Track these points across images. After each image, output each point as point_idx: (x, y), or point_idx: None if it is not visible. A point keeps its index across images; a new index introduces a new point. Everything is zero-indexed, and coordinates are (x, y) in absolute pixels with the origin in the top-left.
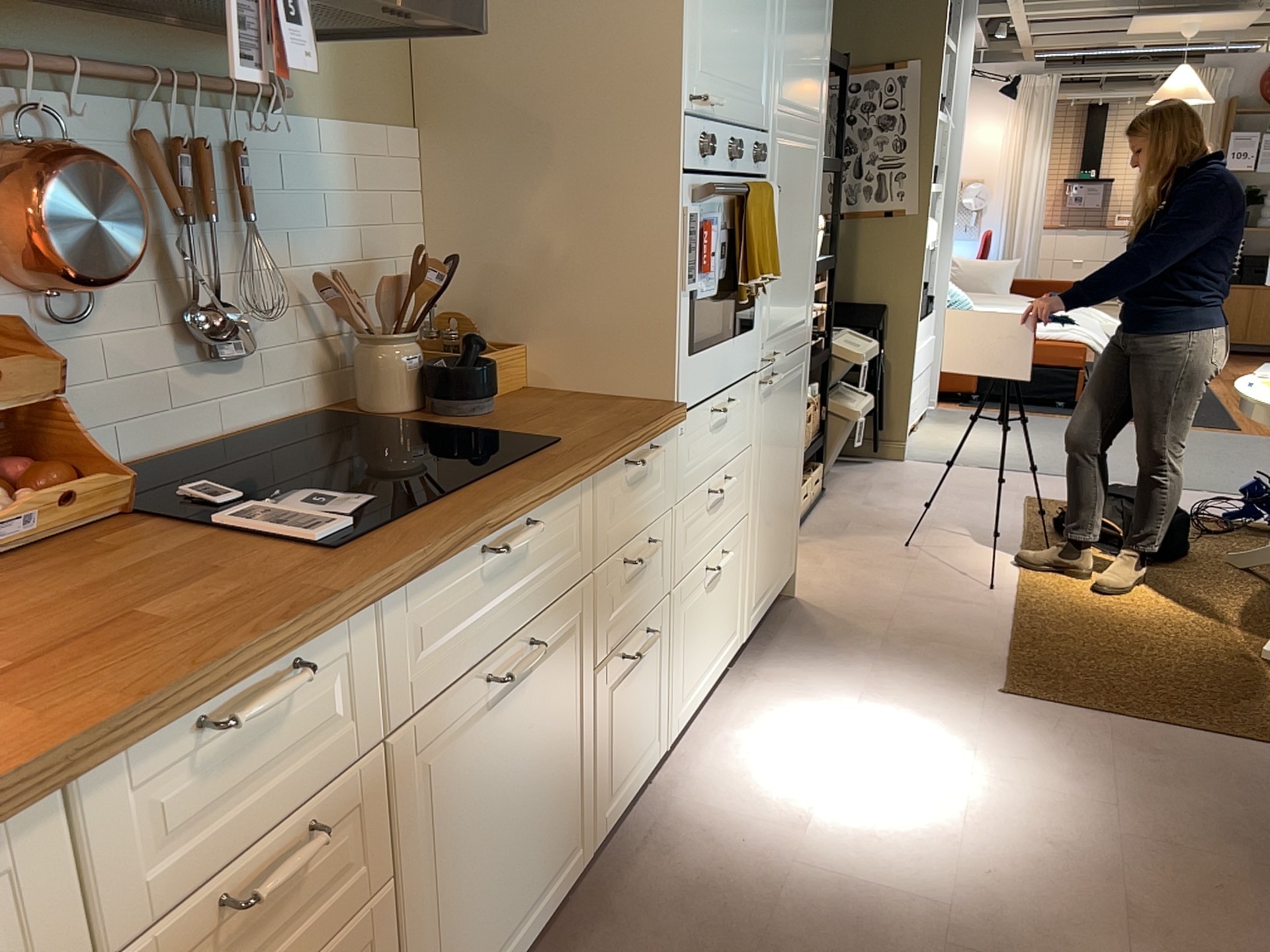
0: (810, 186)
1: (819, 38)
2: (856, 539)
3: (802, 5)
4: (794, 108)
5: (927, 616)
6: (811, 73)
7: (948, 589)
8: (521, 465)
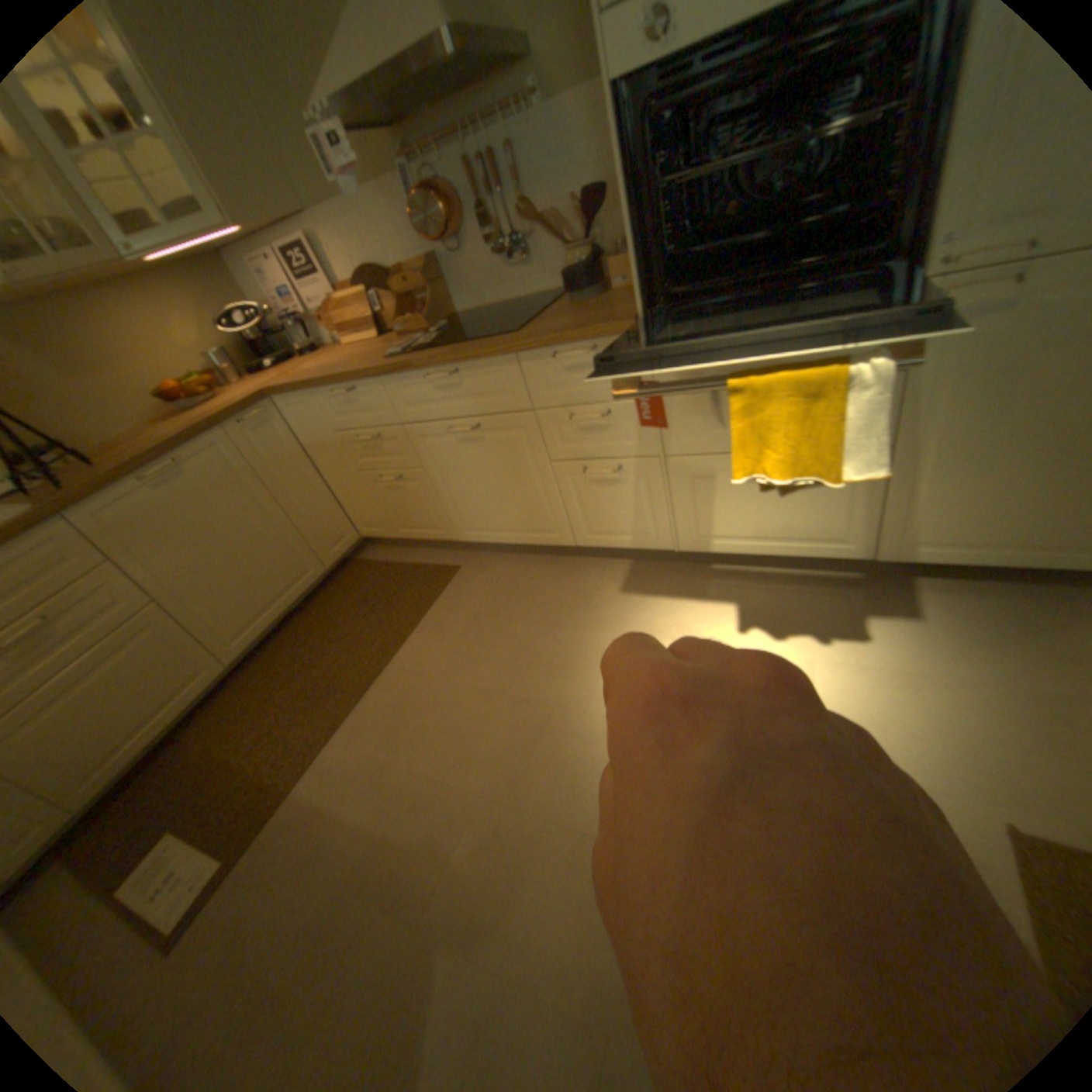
0: None
1: None
2: None
3: None
4: None
5: None
6: None
7: None
8: (475, 341)
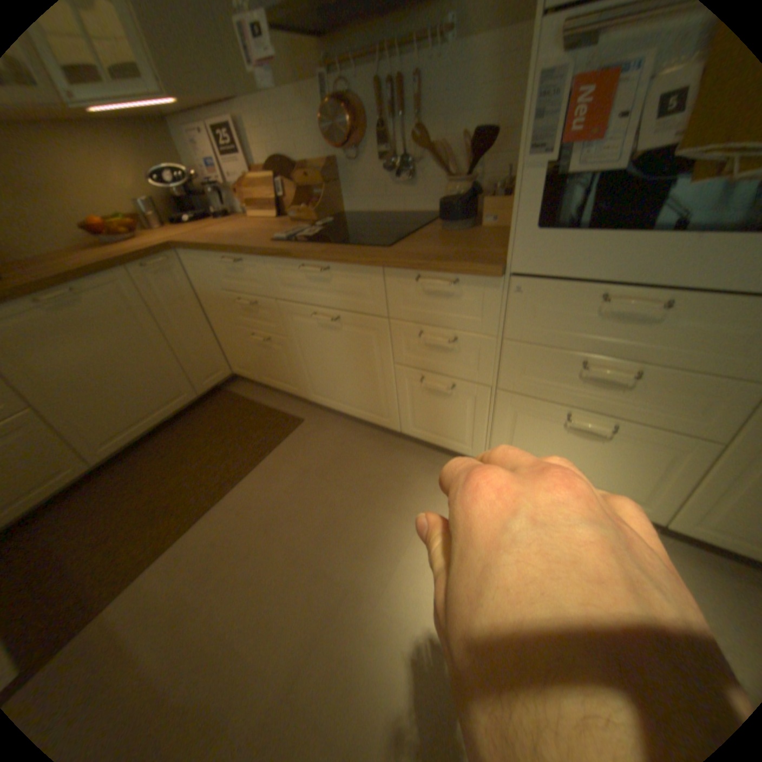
0: None
1: None
2: None
3: None
4: None
5: None
6: None
7: None
8: (347, 247)
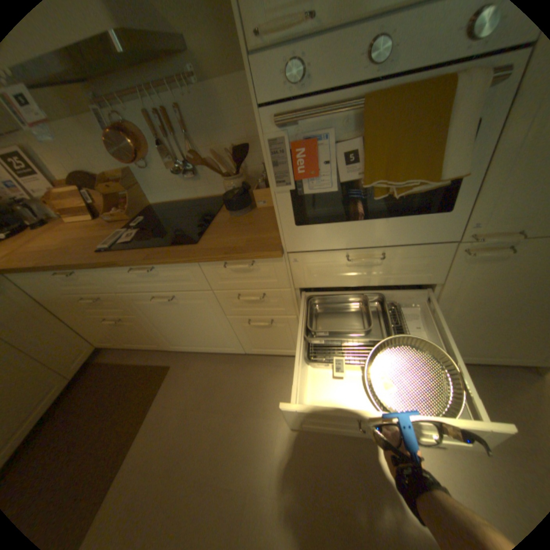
0: None
1: None
2: None
3: None
4: None
5: None
6: None
7: None
8: (164, 249)
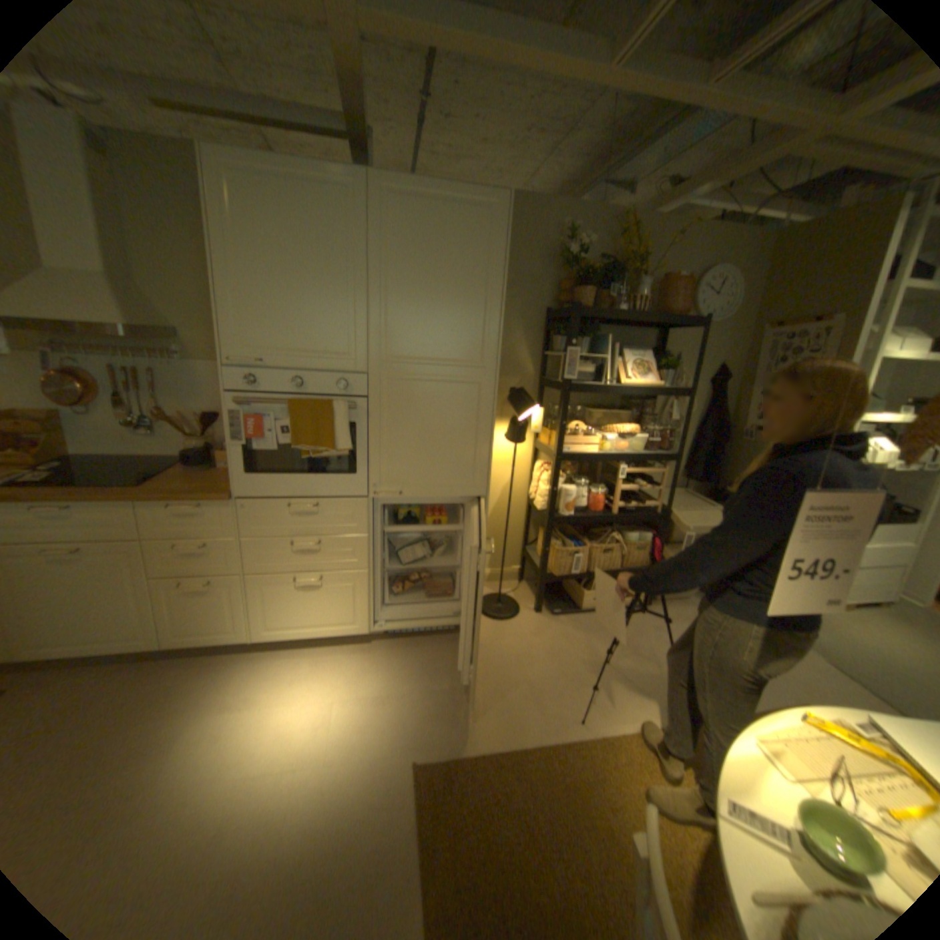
0: (463, 404)
1: (467, 316)
2: (587, 641)
3: (421, 300)
4: (415, 359)
5: (501, 702)
6: (451, 338)
7: (556, 702)
8: (94, 489)
